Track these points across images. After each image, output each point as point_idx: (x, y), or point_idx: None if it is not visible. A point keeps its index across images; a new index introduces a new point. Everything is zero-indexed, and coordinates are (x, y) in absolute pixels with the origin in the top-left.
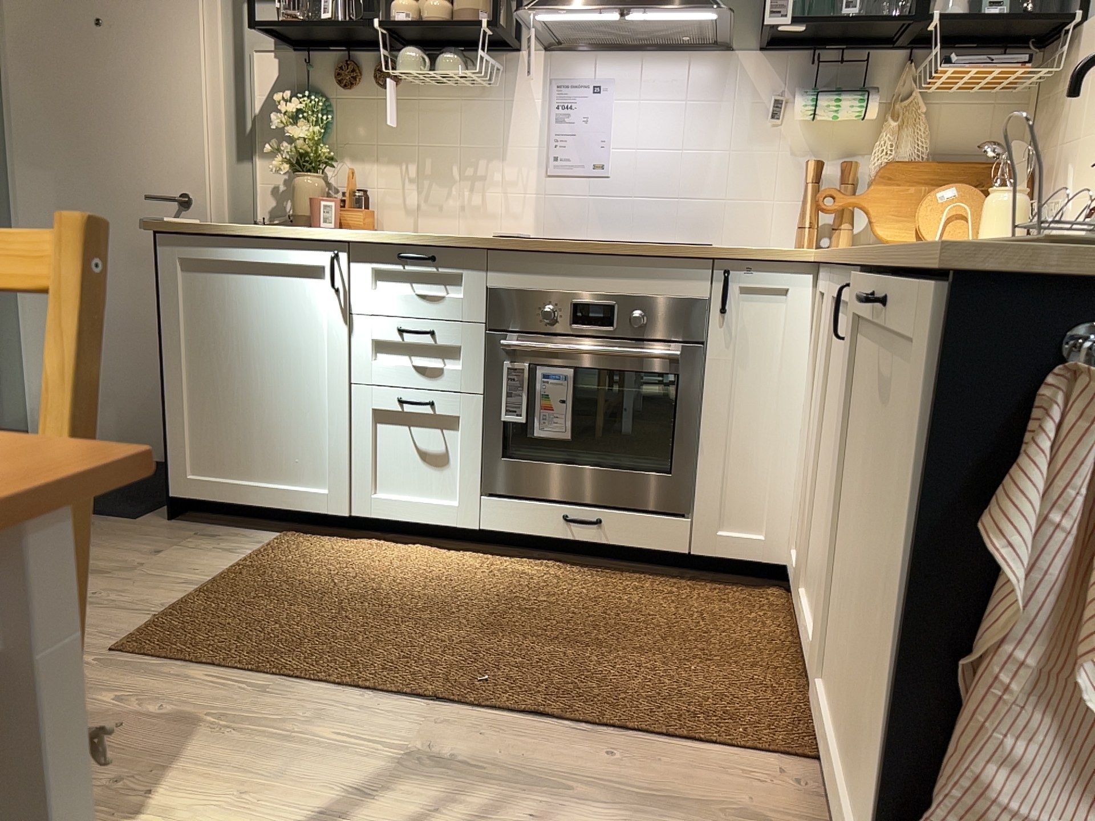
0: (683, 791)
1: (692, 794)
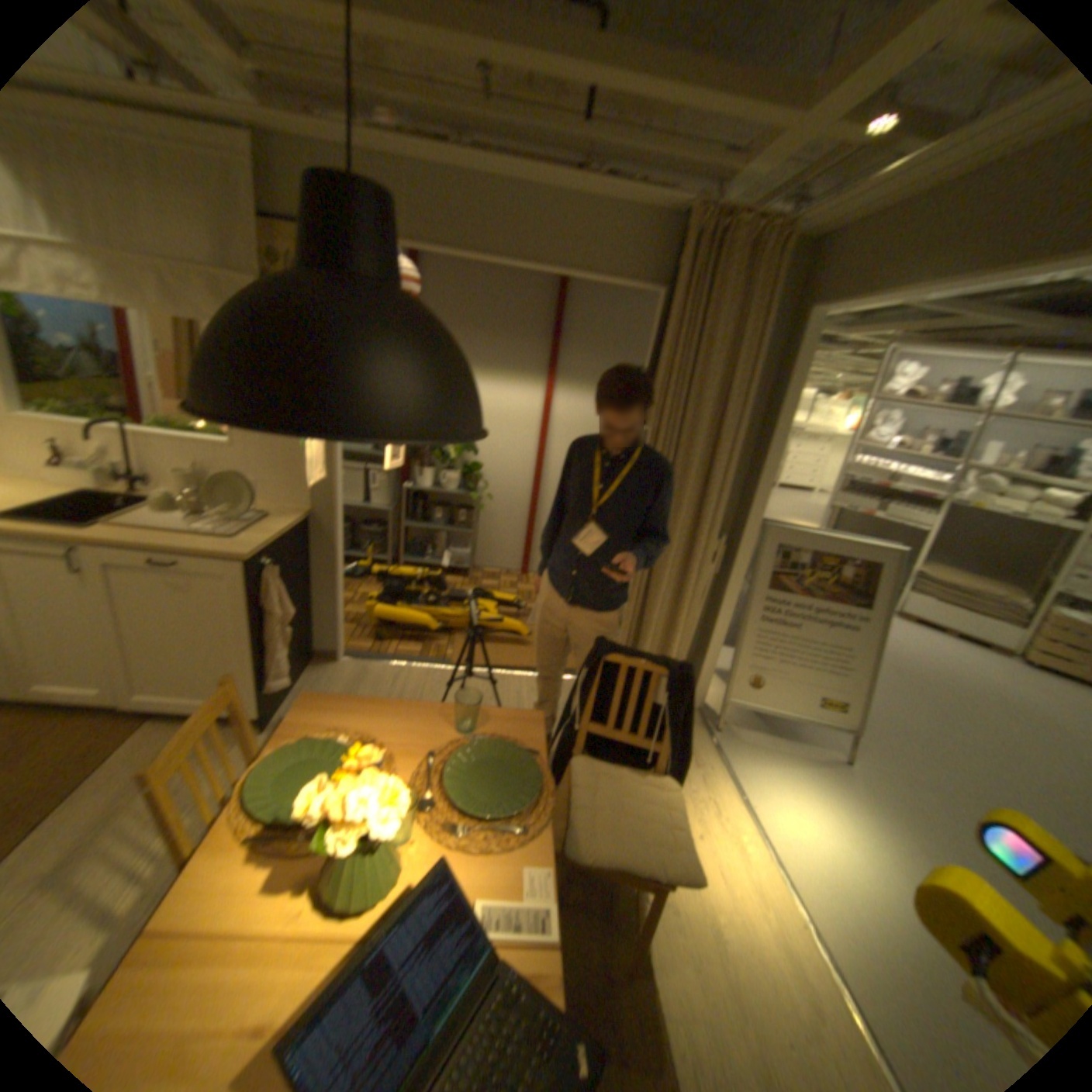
0: (133, 769)
1: (136, 767)
